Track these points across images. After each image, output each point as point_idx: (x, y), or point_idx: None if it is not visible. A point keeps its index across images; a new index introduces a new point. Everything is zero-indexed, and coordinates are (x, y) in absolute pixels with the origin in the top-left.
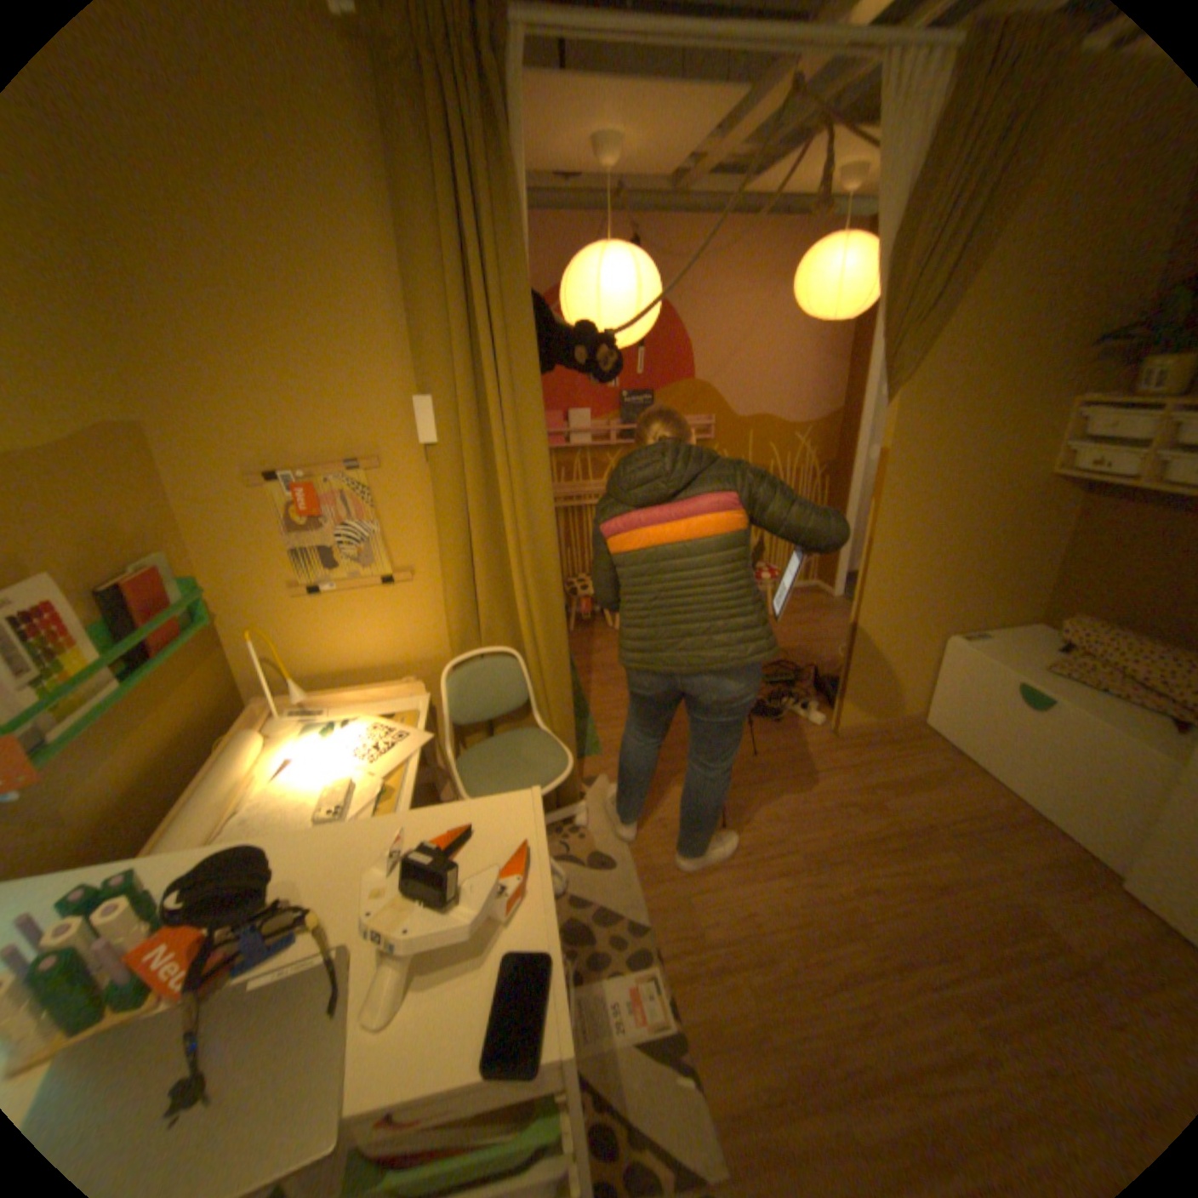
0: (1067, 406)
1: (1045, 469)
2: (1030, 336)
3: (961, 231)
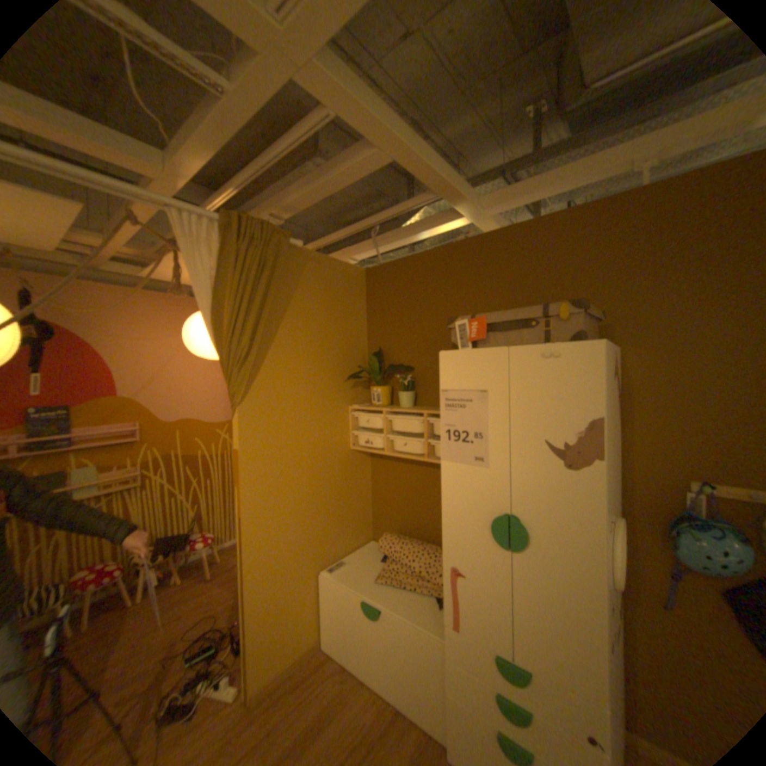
0: (346, 412)
1: (346, 447)
2: (315, 375)
3: (252, 316)
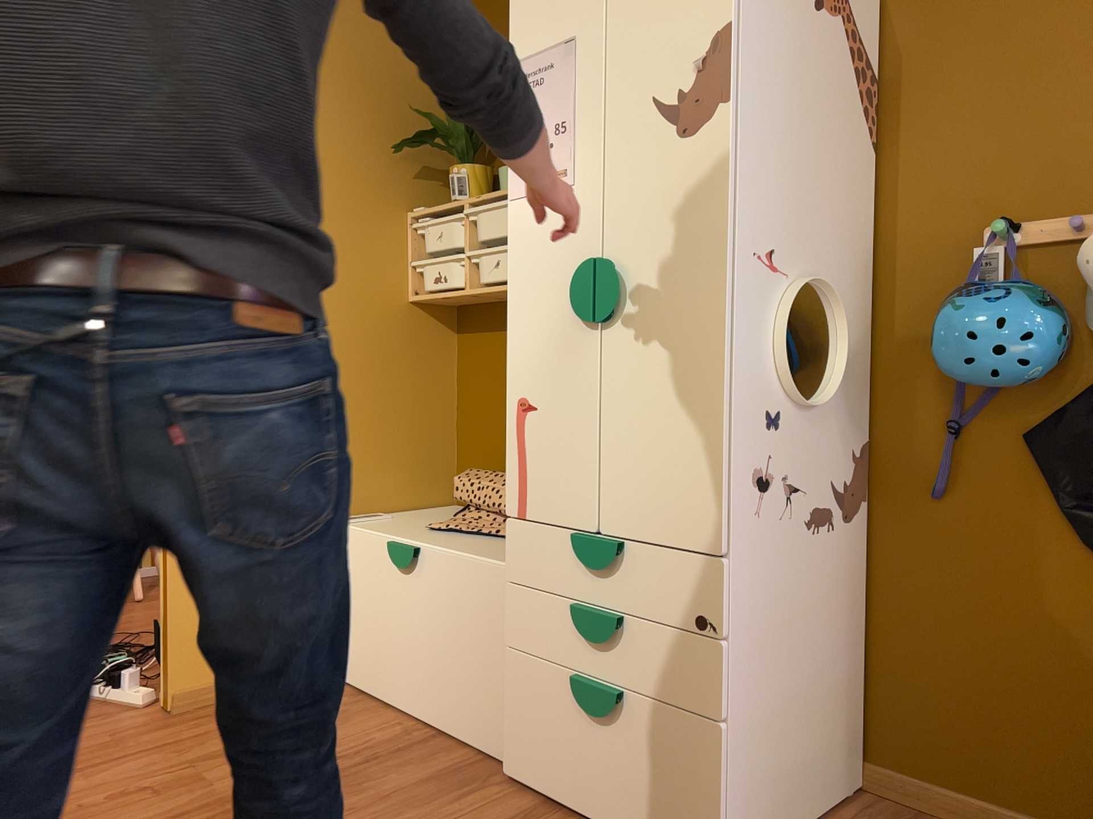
0: (402, 221)
1: (398, 293)
2: (333, 129)
3: None
